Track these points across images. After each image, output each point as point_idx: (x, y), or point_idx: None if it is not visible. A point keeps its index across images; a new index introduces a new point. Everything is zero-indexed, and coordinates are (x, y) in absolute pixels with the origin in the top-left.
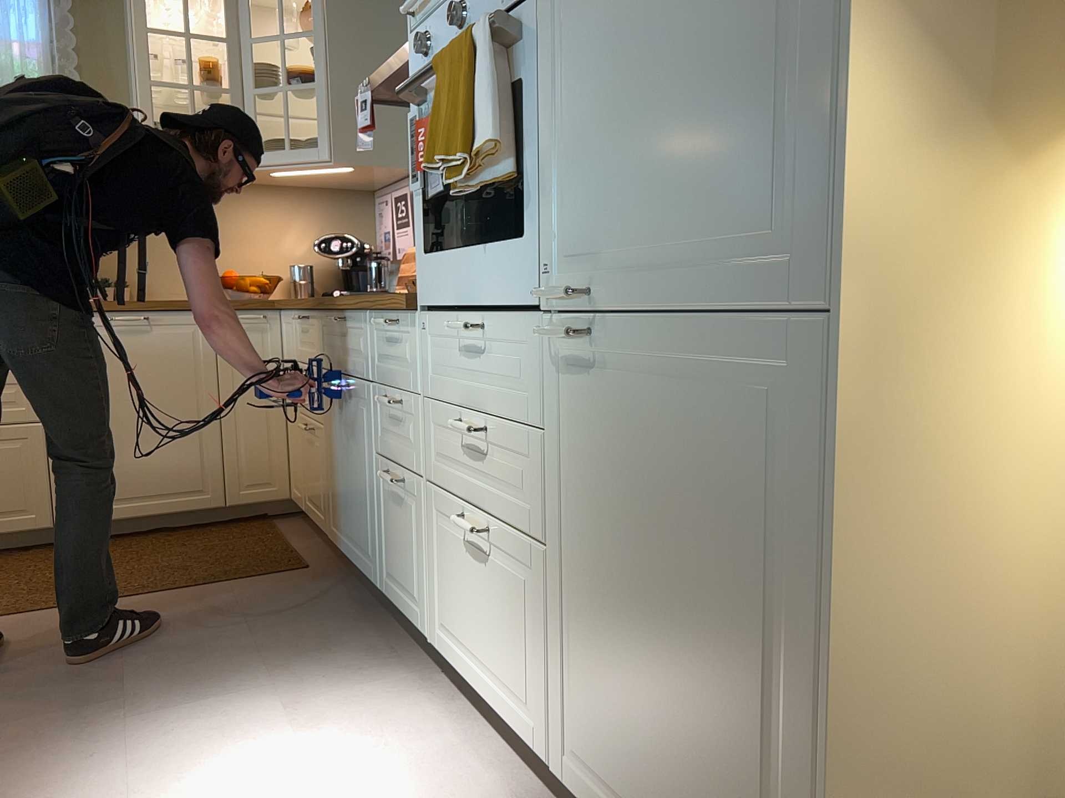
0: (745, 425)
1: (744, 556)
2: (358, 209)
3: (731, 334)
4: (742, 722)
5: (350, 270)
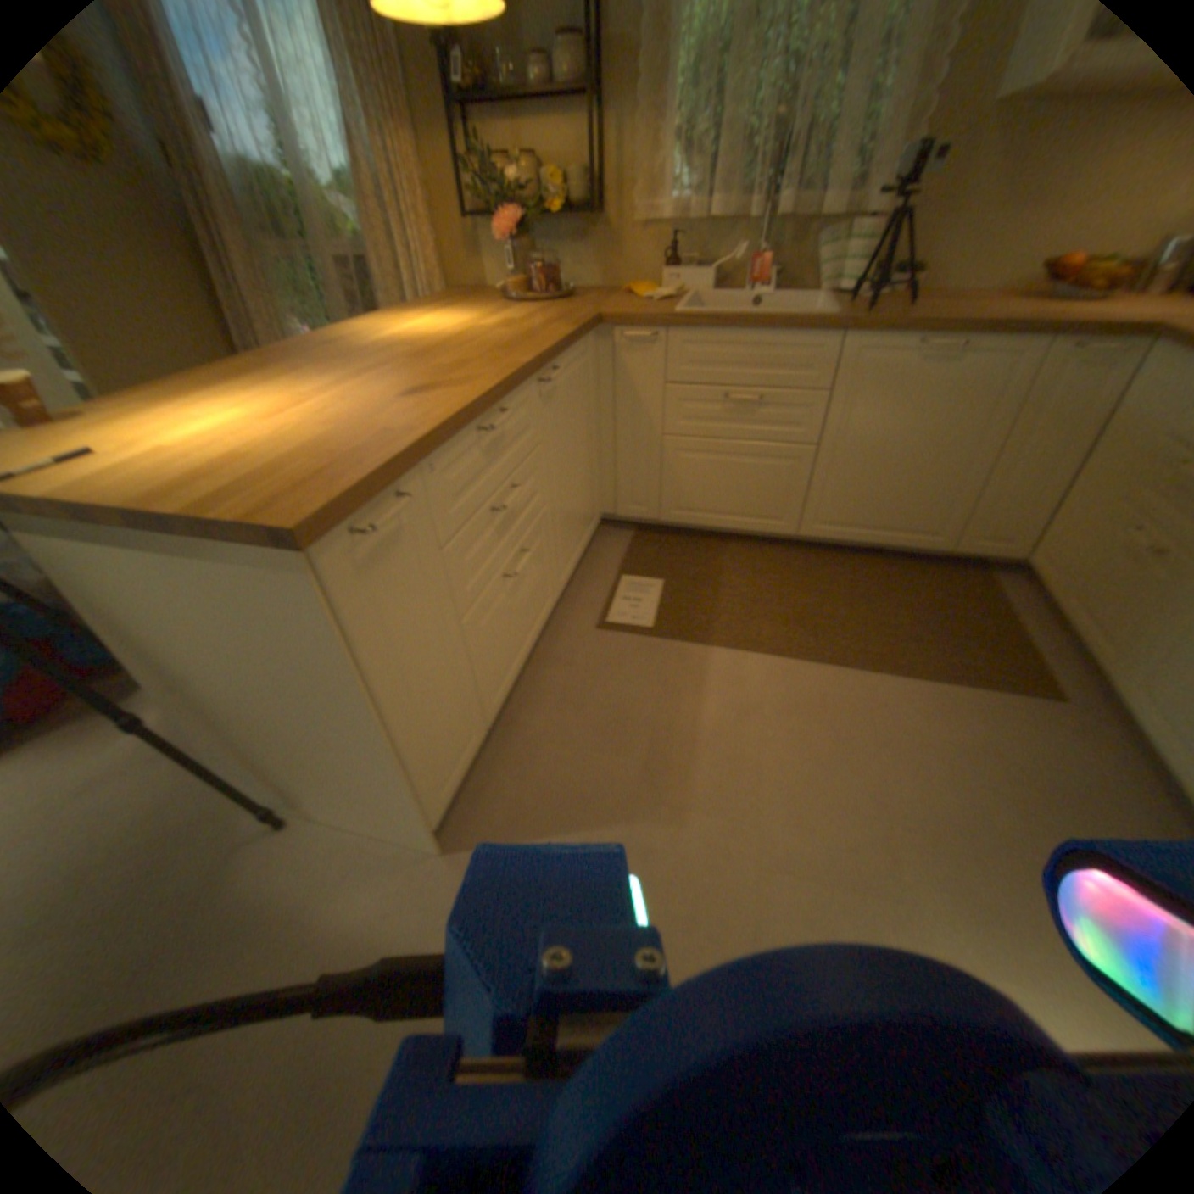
0: None
1: None
2: None
3: None
4: None
5: None
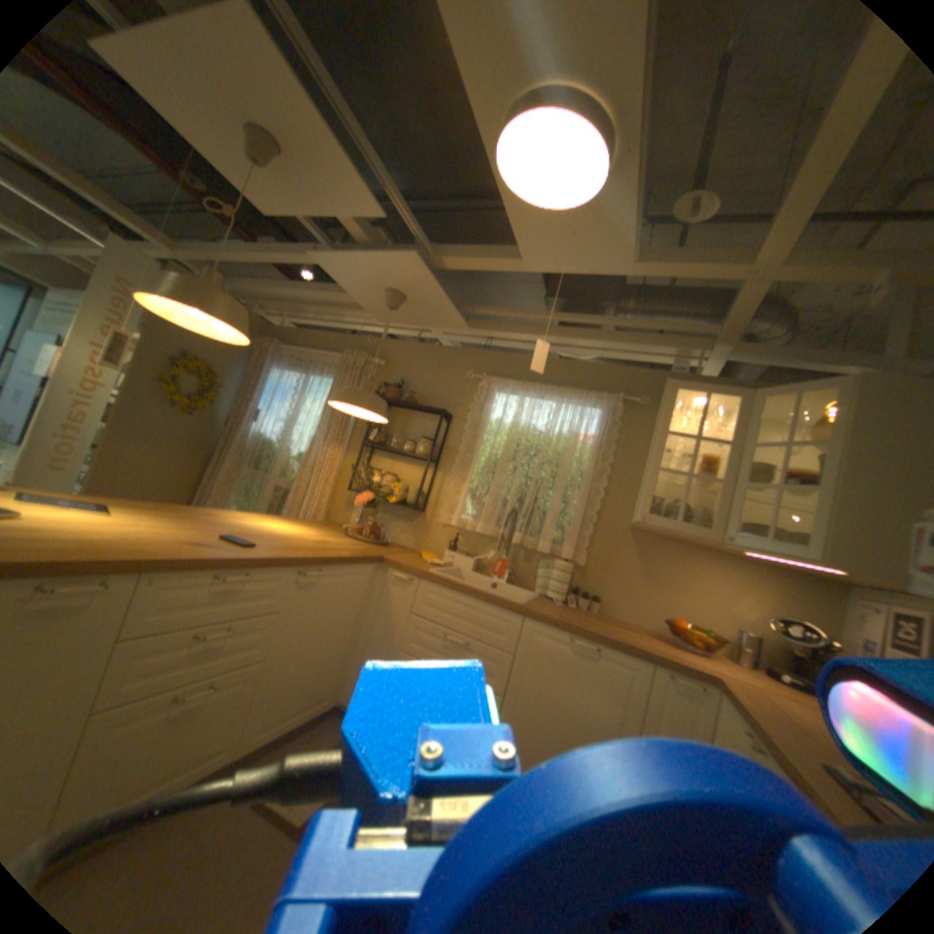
0: None
1: None
2: (827, 601)
3: None
4: None
5: (807, 661)
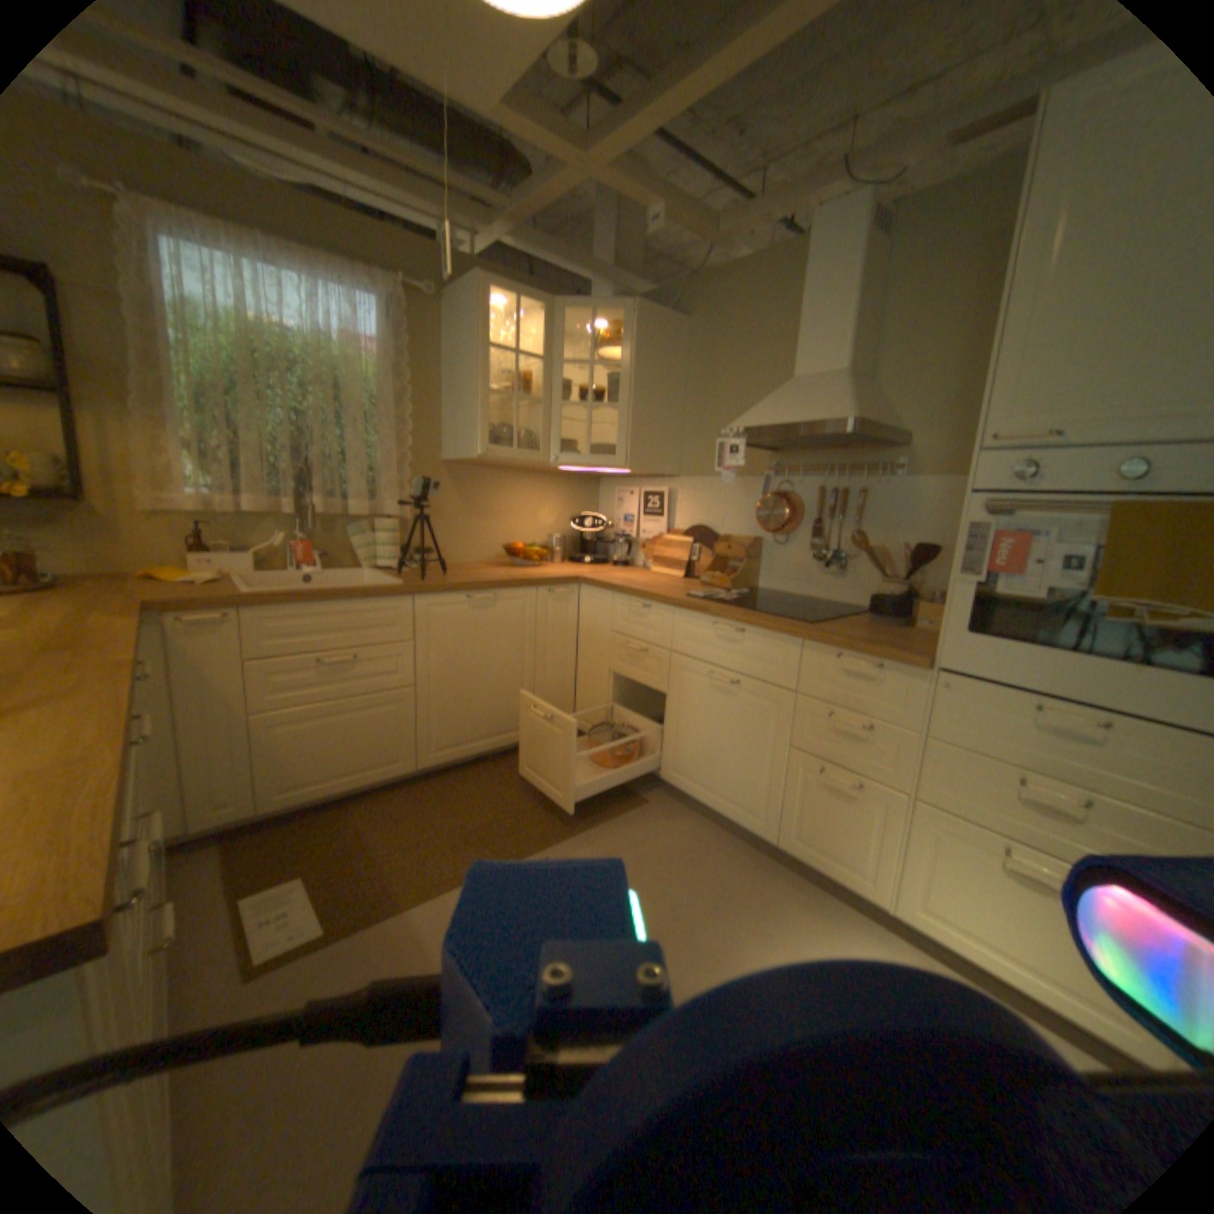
0: None
1: None
2: (587, 491)
3: None
4: None
5: (589, 541)
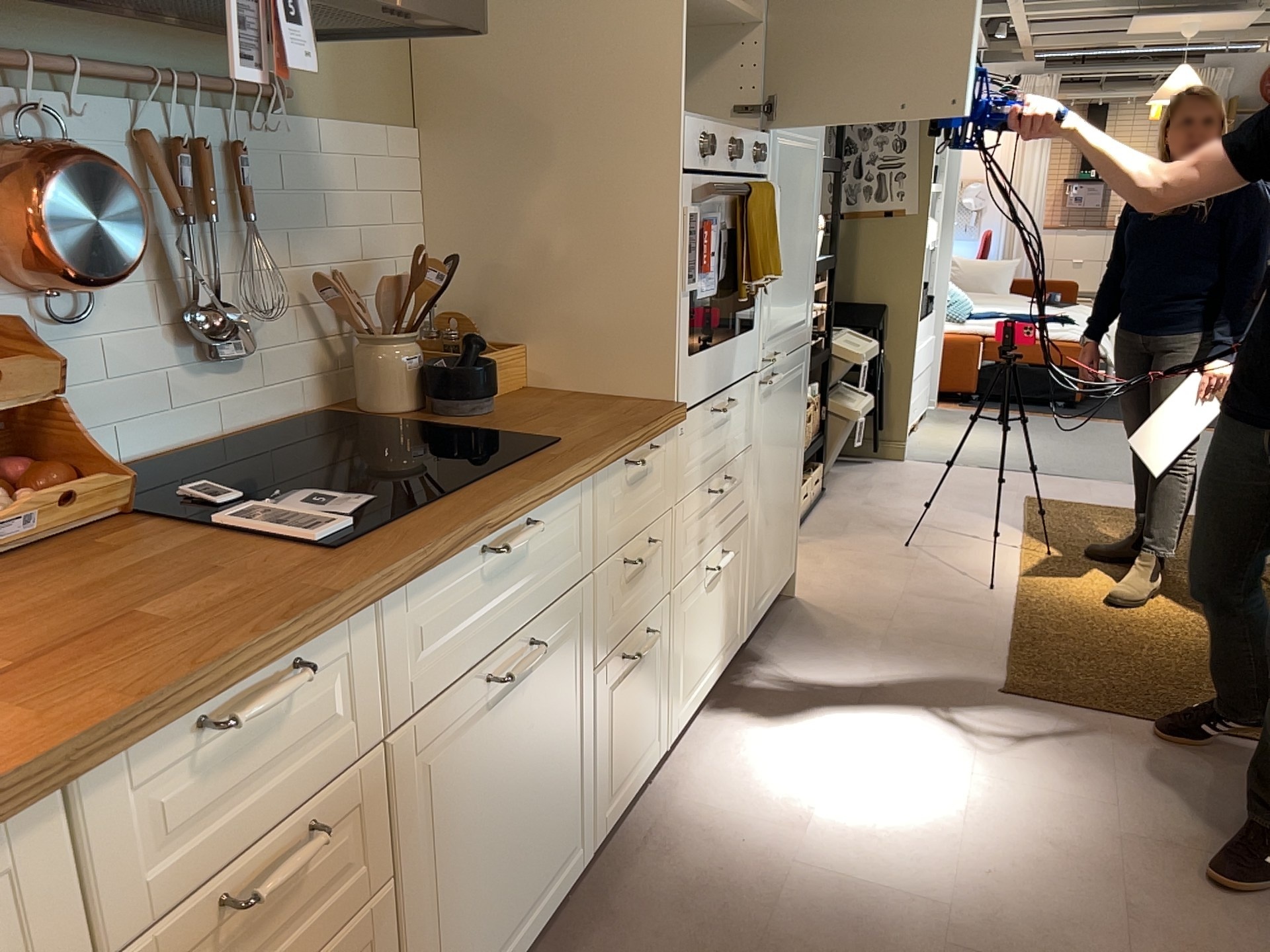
0: (796, 387)
1: (793, 433)
2: None
3: (795, 356)
4: (789, 492)
5: None
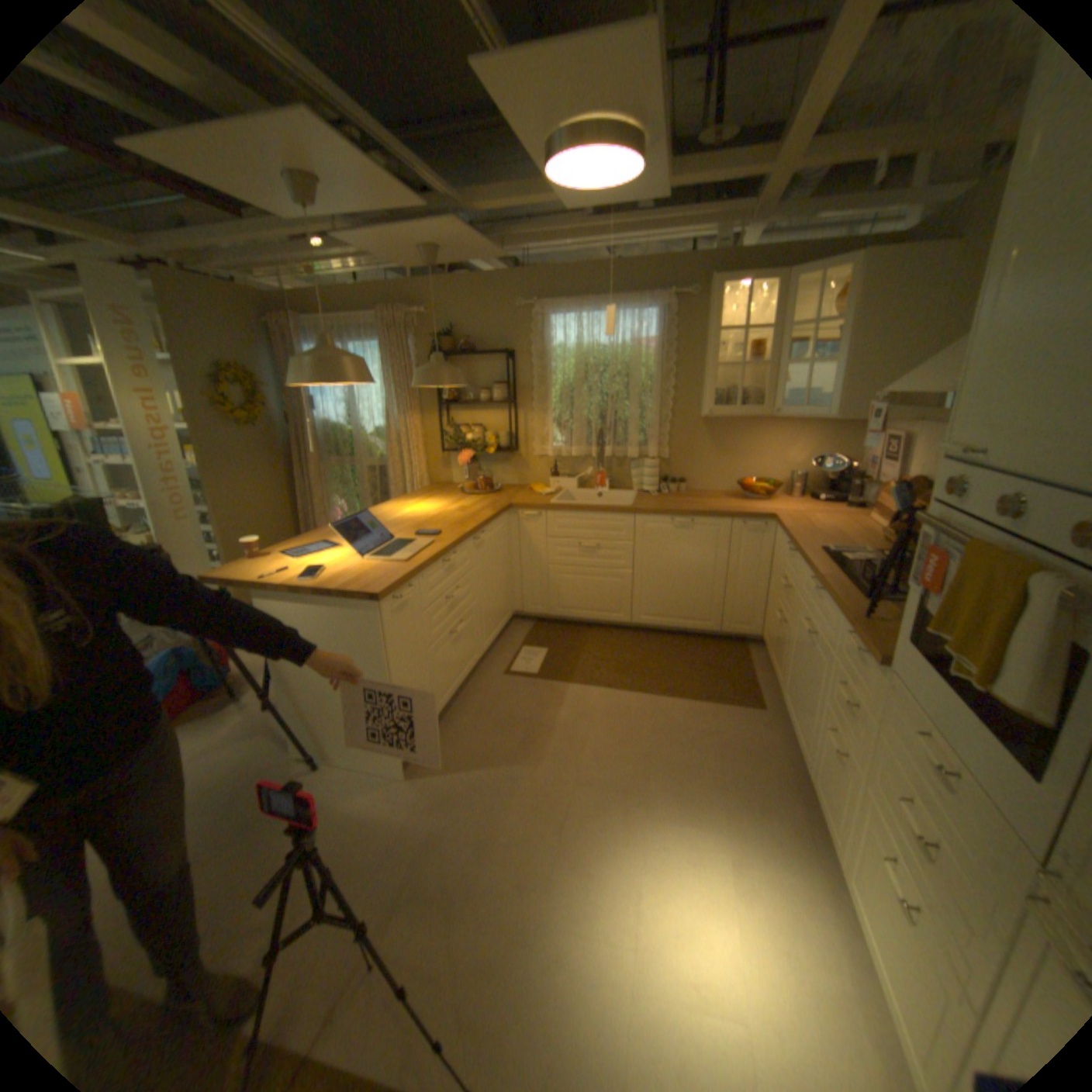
0: None
1: None
2: (853, 430)
3: None
4: None
5: (837, 480)
